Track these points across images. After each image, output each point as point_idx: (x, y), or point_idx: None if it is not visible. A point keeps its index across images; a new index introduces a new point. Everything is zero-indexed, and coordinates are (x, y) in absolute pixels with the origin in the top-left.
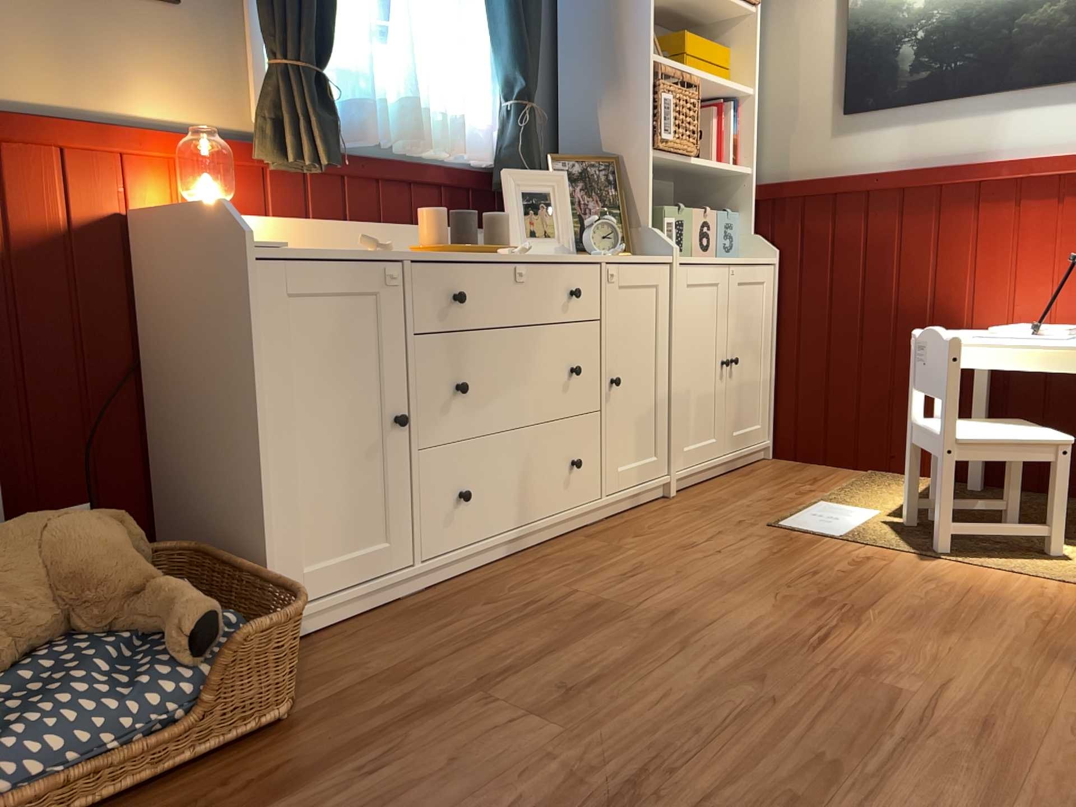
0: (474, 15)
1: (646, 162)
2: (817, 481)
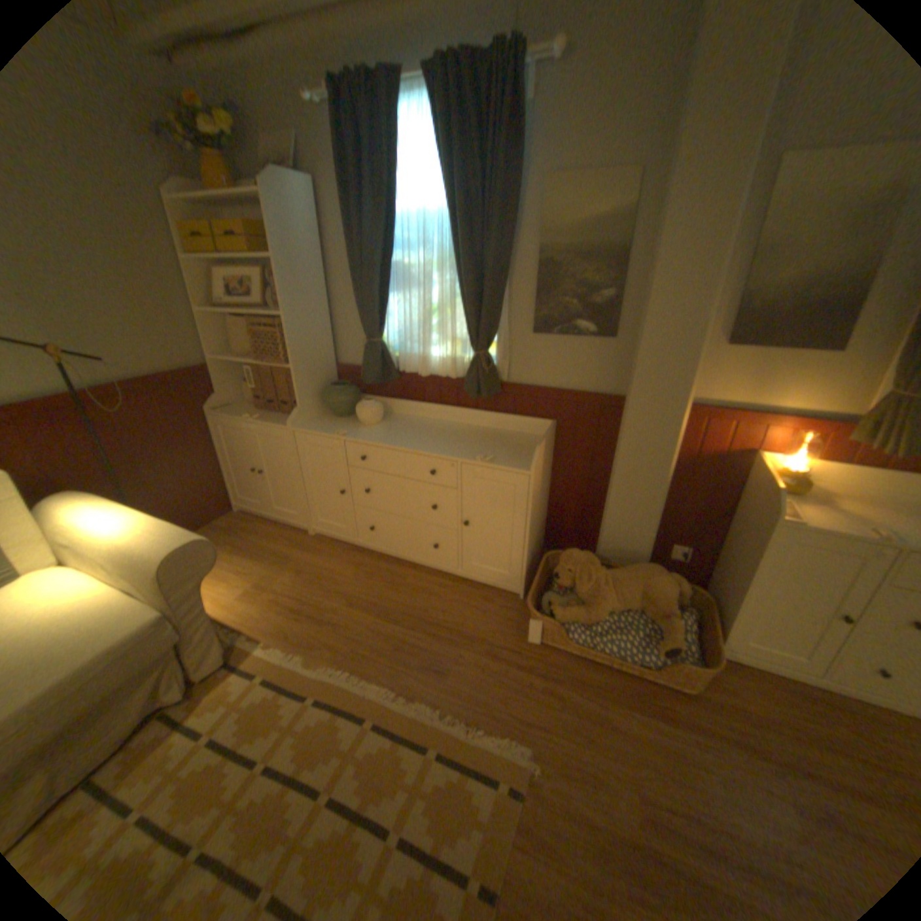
0: None
1: None
2: None
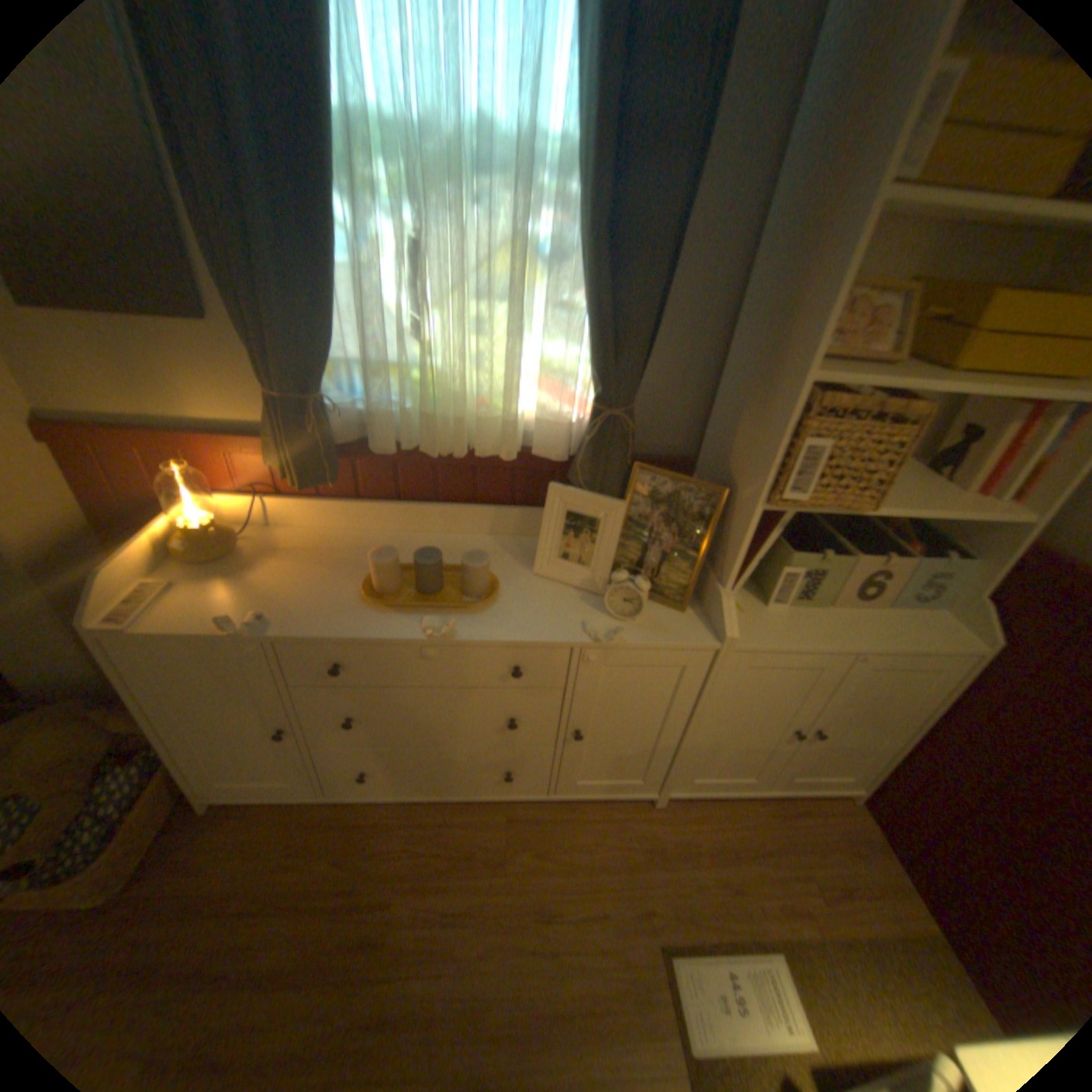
0: (573, 279)
1: (751, 516)
2: (844, 903)
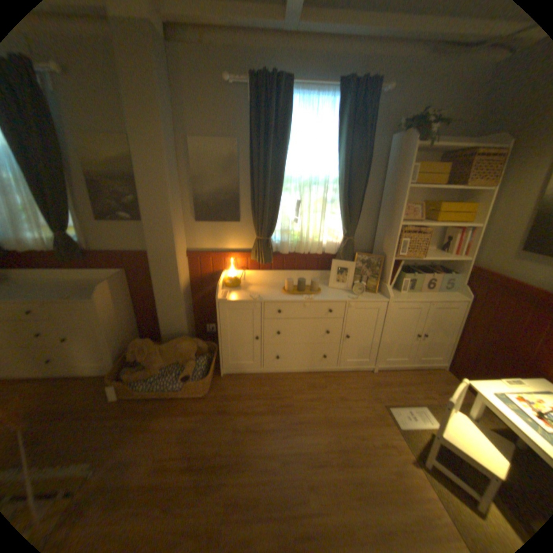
0: (335, 207)
1: (391, 262)
2: (445, 395)
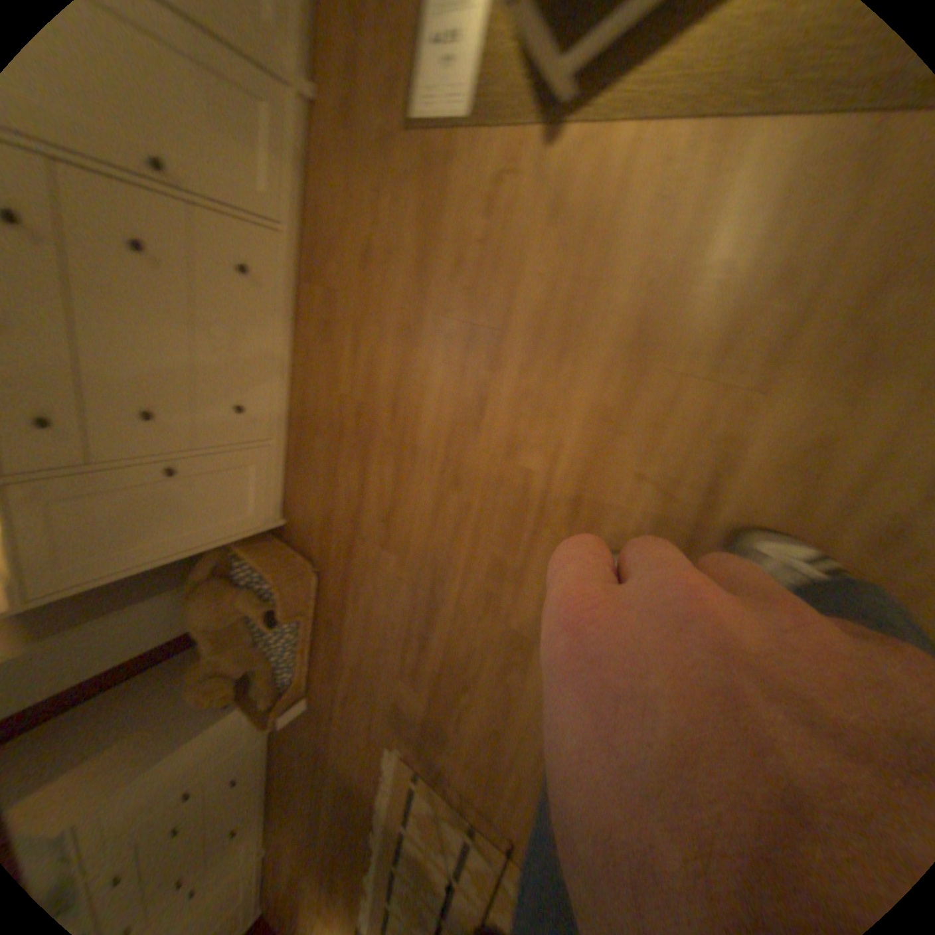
0: None
1: None
2: None
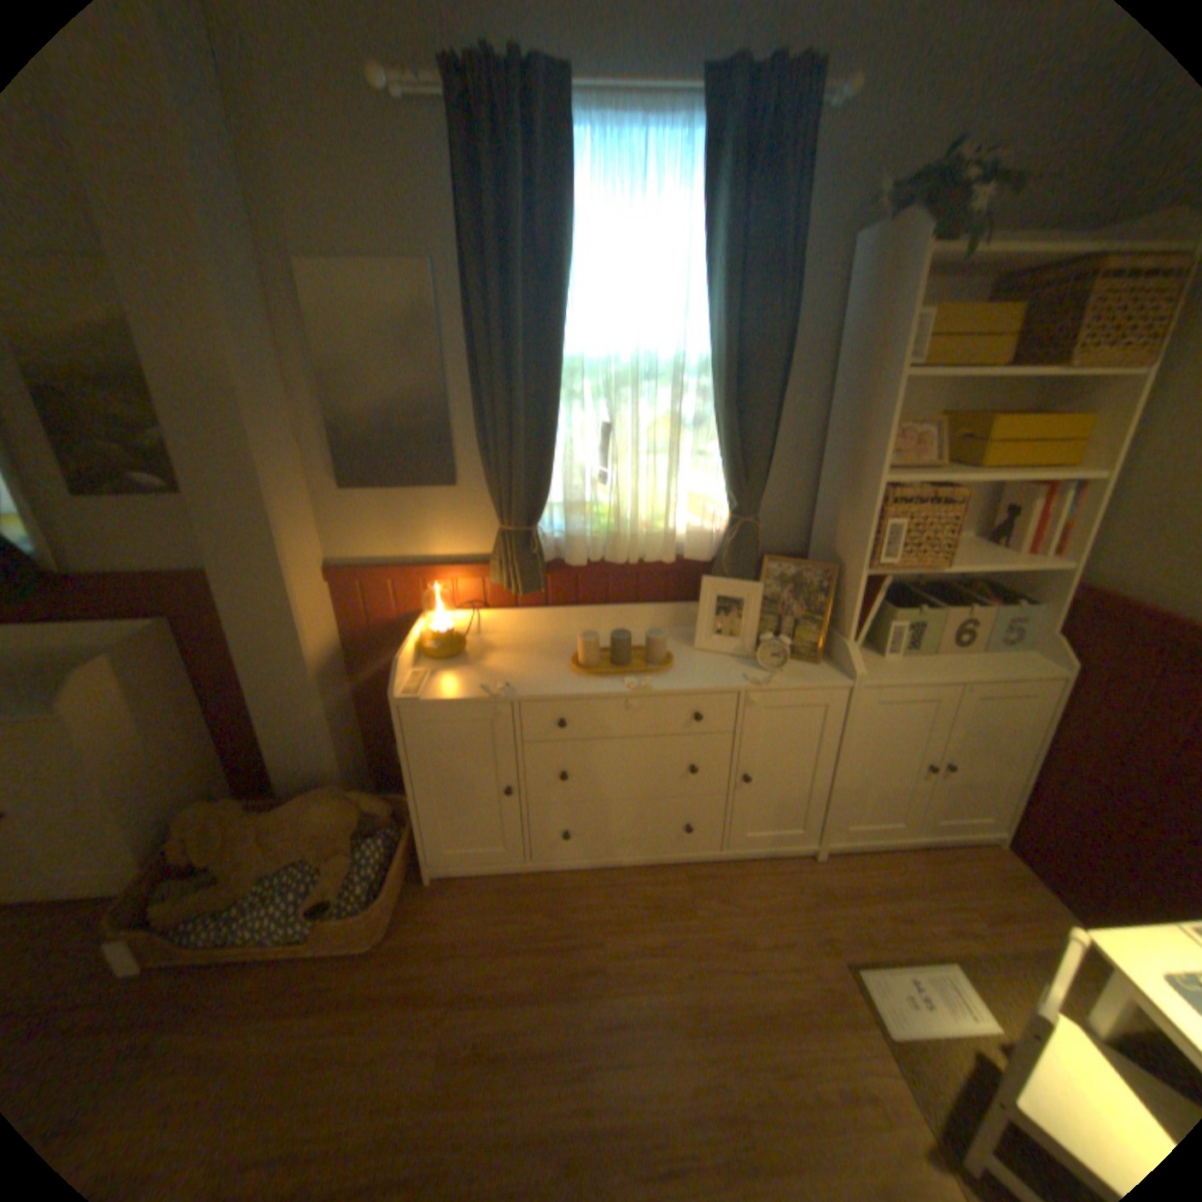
0: (708, 435)
1: (859, 580)
2: (1005, 925)
